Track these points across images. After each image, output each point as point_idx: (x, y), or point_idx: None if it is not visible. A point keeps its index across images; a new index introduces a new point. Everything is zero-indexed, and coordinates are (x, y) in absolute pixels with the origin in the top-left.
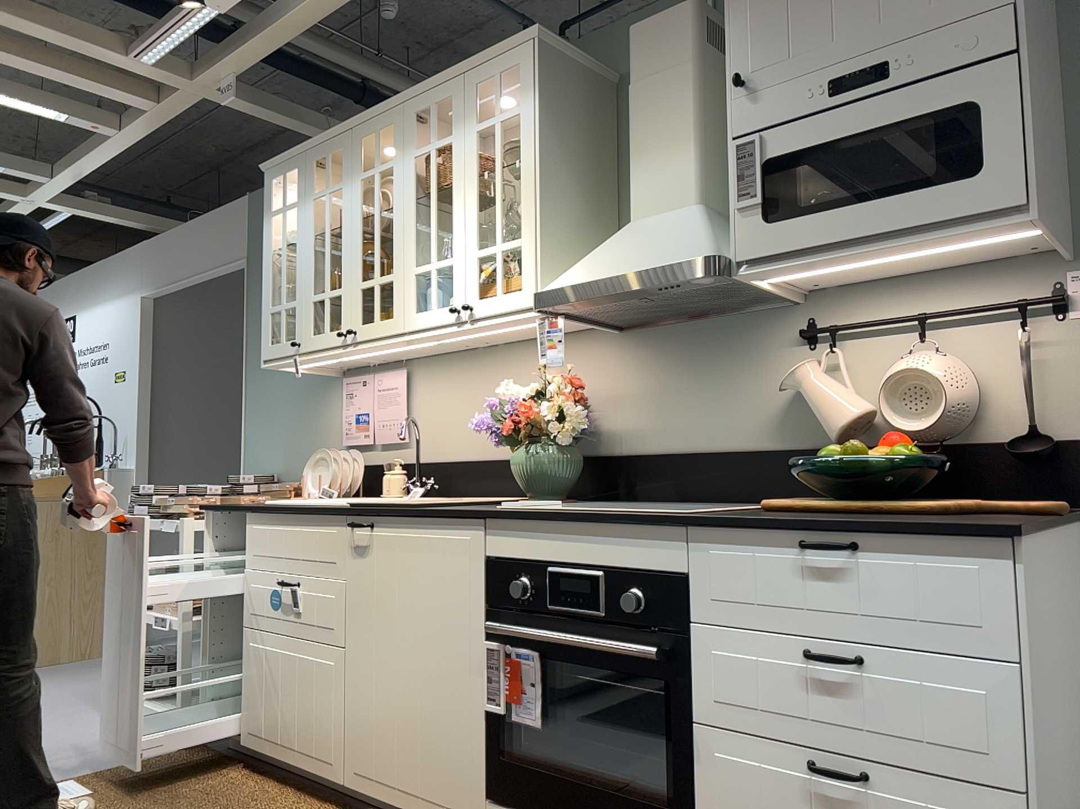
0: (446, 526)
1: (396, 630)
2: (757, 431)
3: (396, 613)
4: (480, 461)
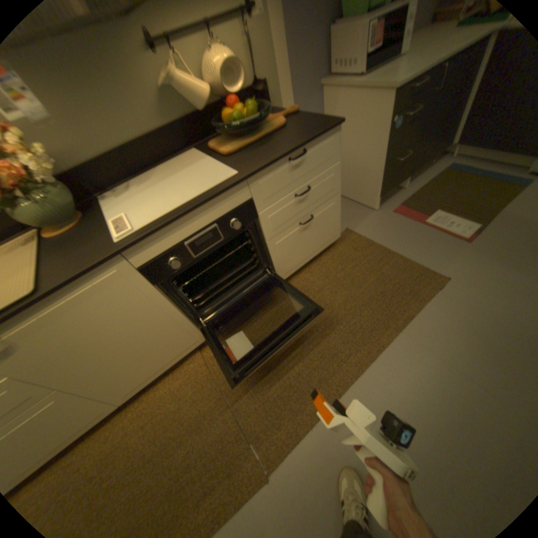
0: (89, 278)
1: (96, 346)
2: (151, 119)
3: (87, 342)
4: None
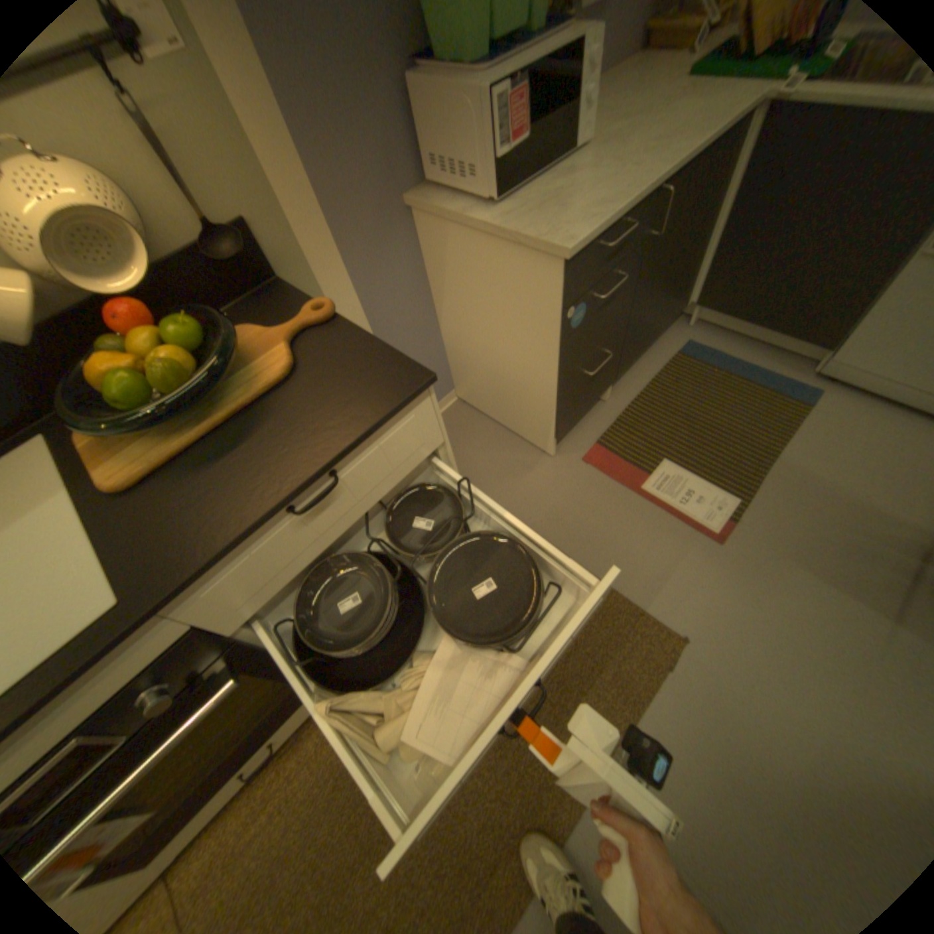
0: None
1: None
2: None
3: None
4: None
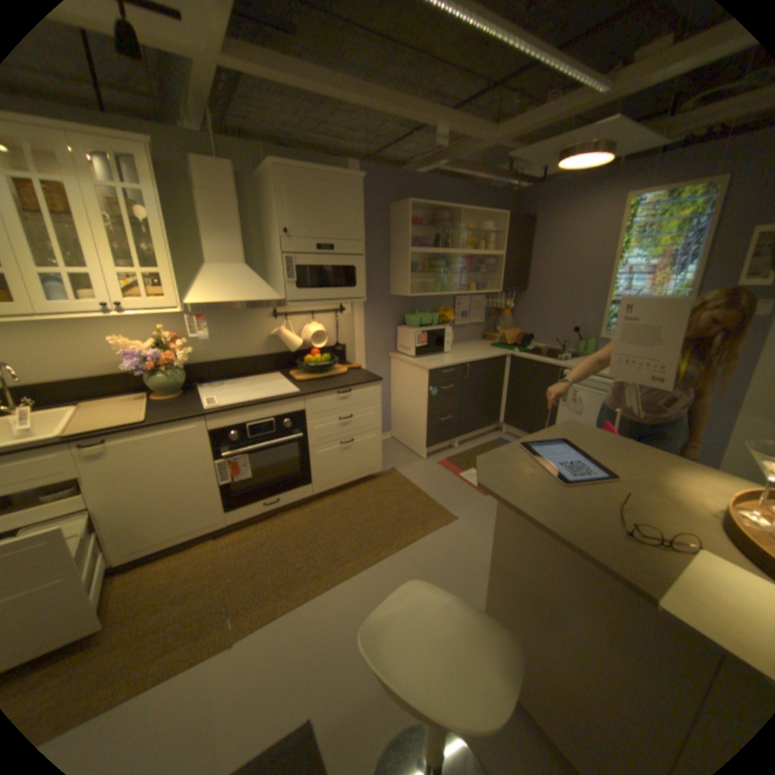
0: (177, 425)
1: (145, 482)
2: (257, 348)
3: (143, 474)
4: (74, 379)
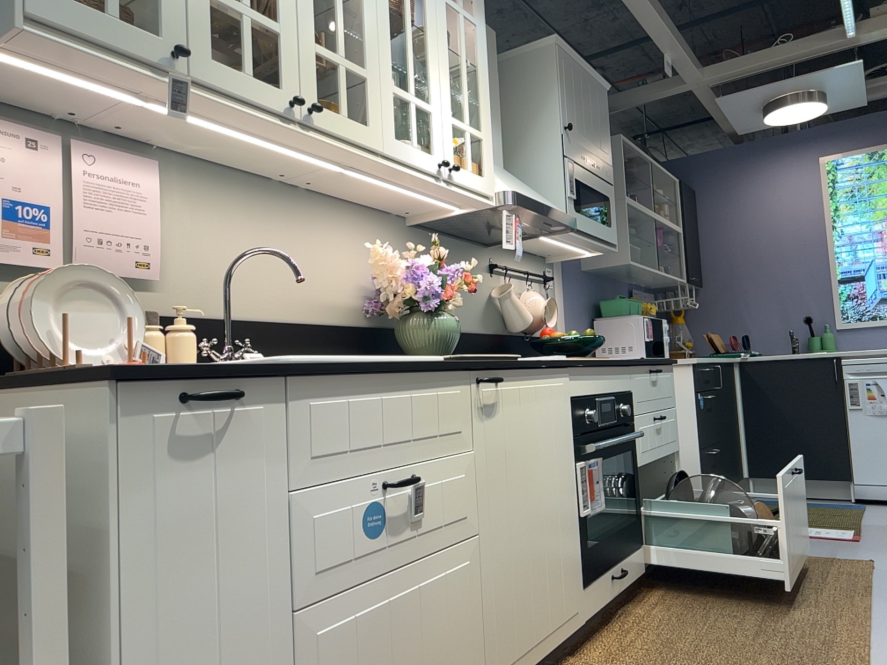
0: (551, 375)
1: (525, 486)
2: (477, 321)
3: (523, 467)
4: (286, 323)
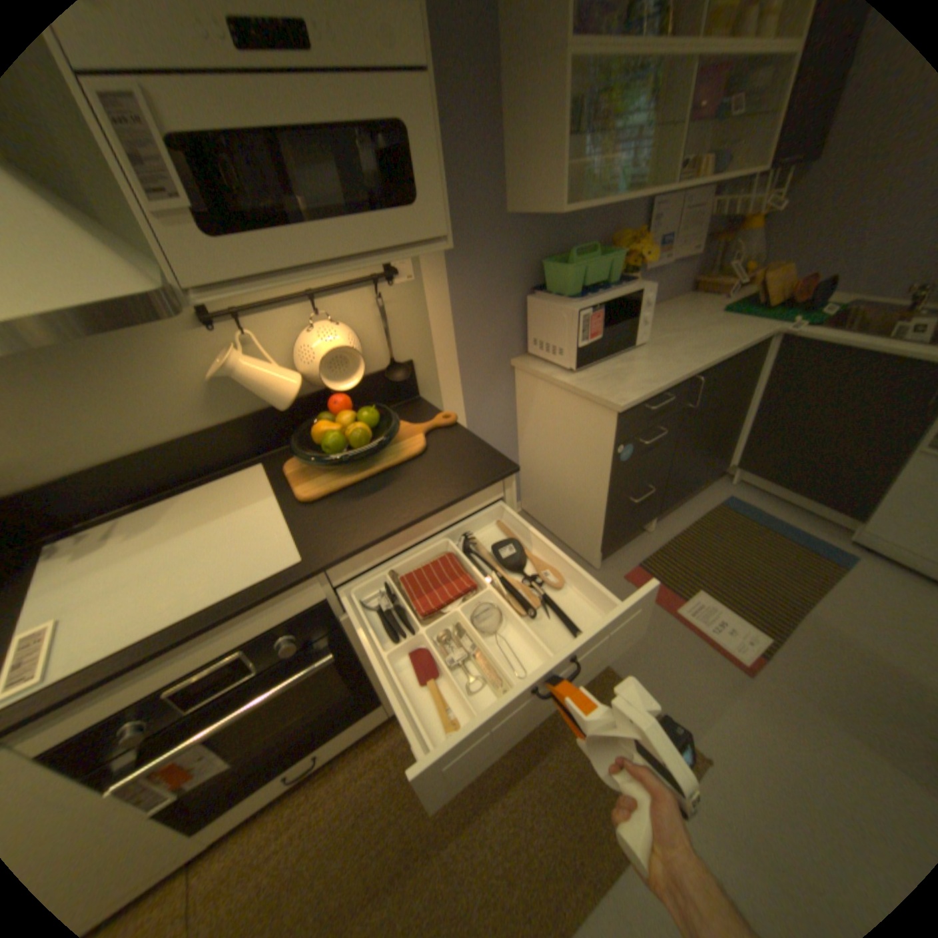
0: None
1: None
2: (186, 417)
3: None
4: None
